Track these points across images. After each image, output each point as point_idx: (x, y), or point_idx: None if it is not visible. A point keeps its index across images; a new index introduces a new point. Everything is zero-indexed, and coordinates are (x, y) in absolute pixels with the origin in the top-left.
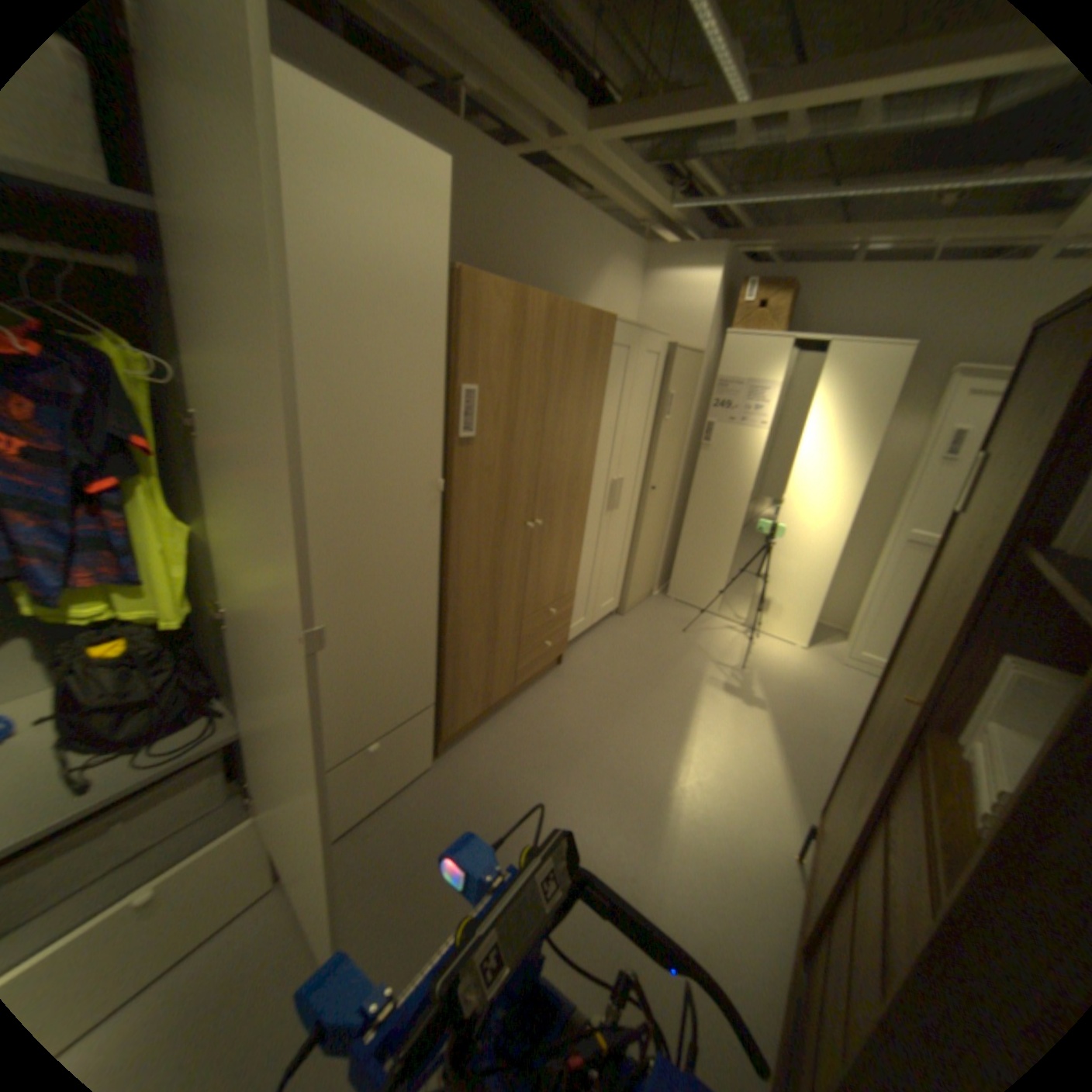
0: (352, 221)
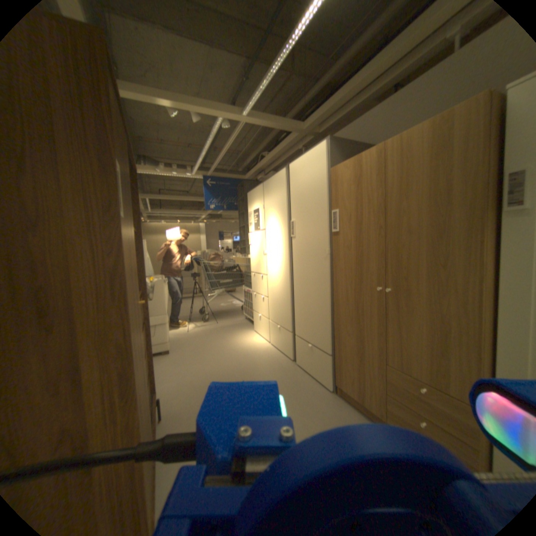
0: (303, 180)
